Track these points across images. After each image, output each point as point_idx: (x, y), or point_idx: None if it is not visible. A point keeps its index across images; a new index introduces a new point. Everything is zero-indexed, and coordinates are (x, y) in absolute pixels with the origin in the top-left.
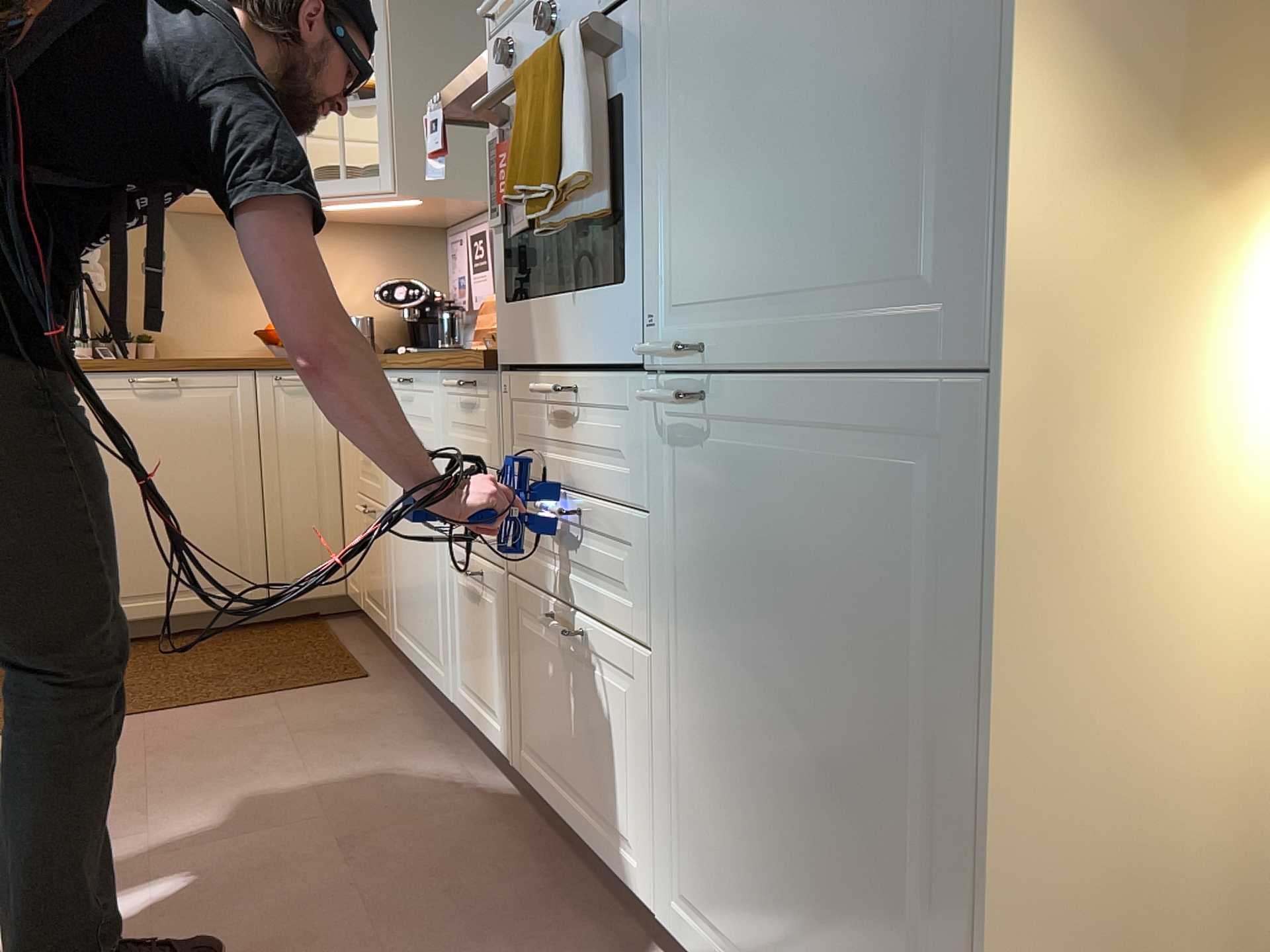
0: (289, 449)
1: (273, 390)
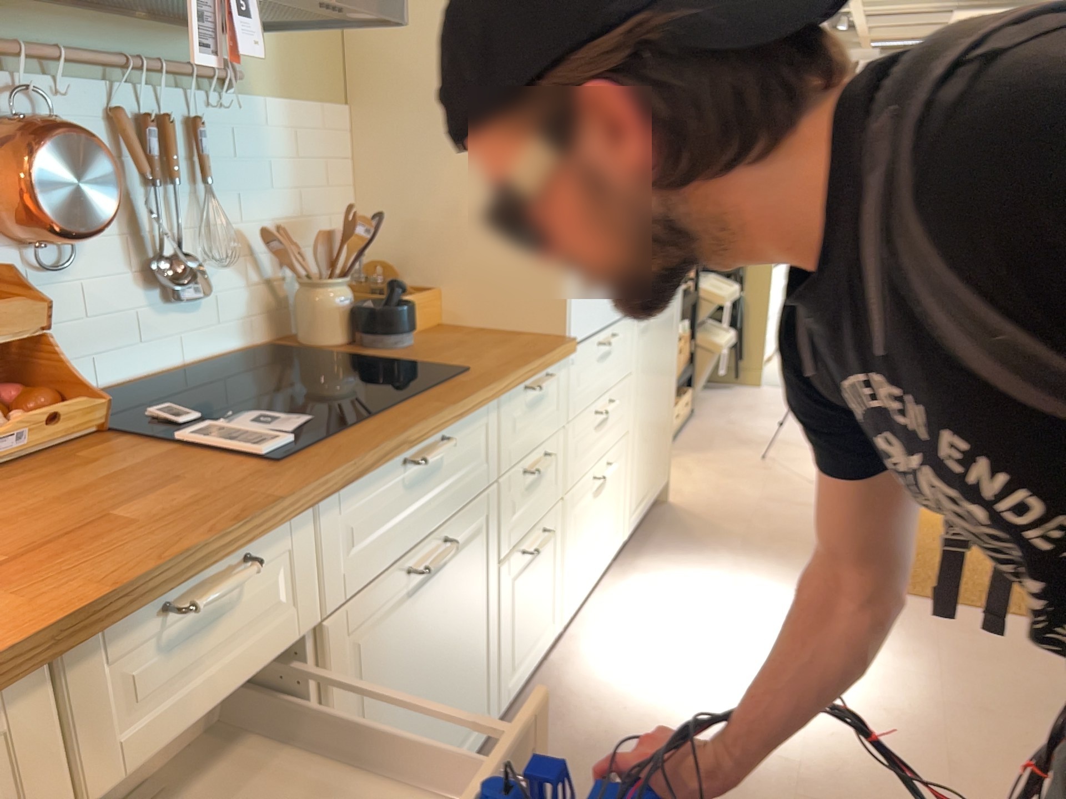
0: None
1: None
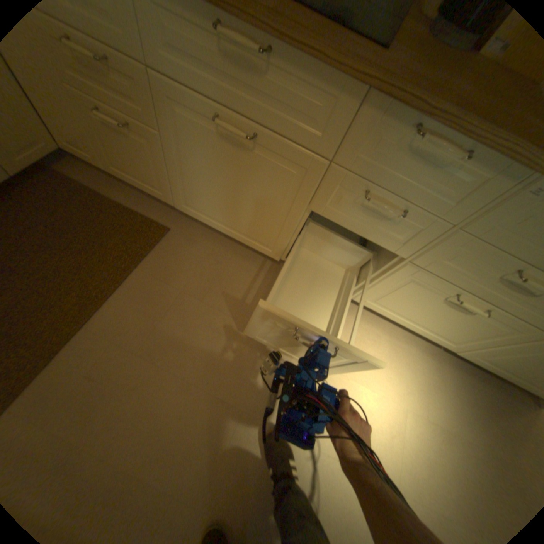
0: None
1: None
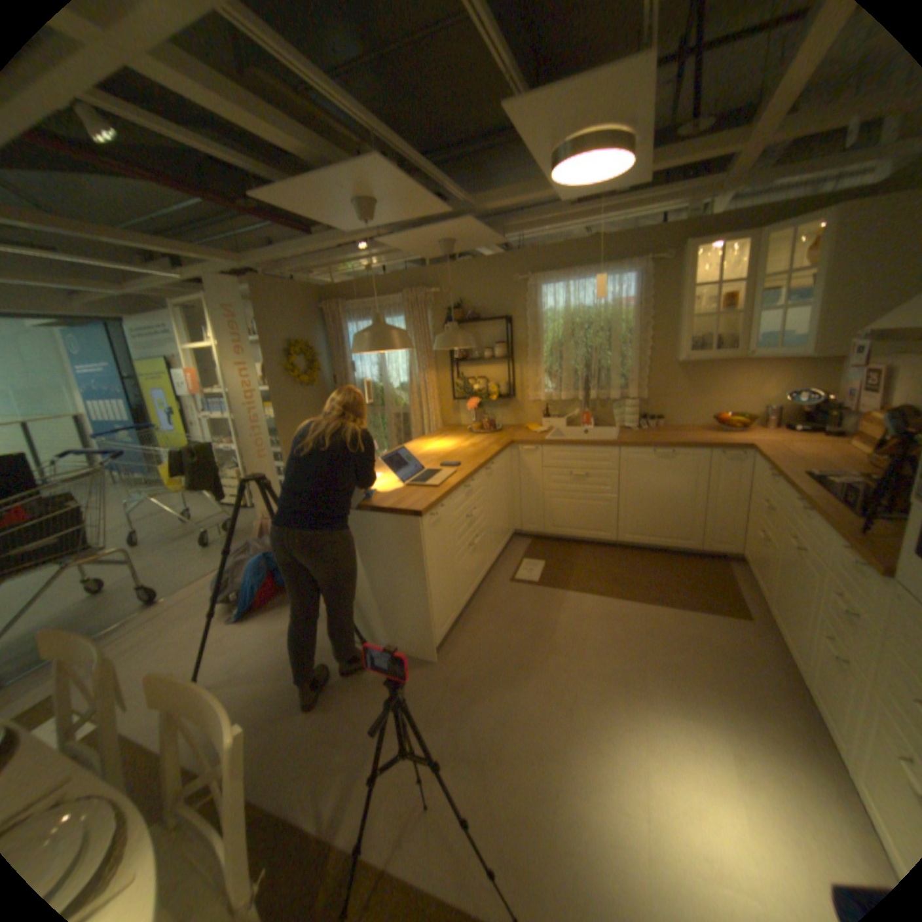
0: (724, 485)
1: (720, 458)
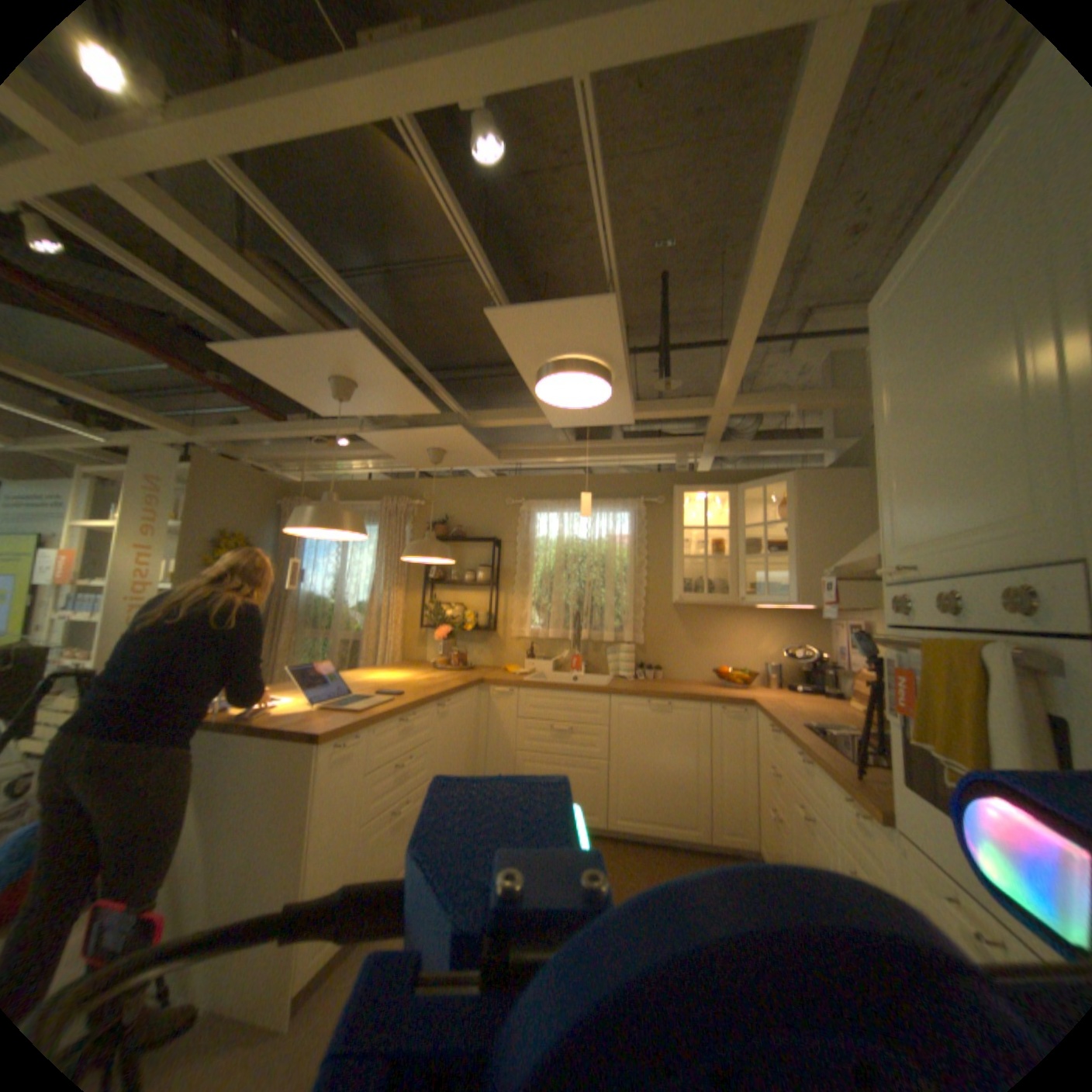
0: (728, 751)
1: (721, 715)
